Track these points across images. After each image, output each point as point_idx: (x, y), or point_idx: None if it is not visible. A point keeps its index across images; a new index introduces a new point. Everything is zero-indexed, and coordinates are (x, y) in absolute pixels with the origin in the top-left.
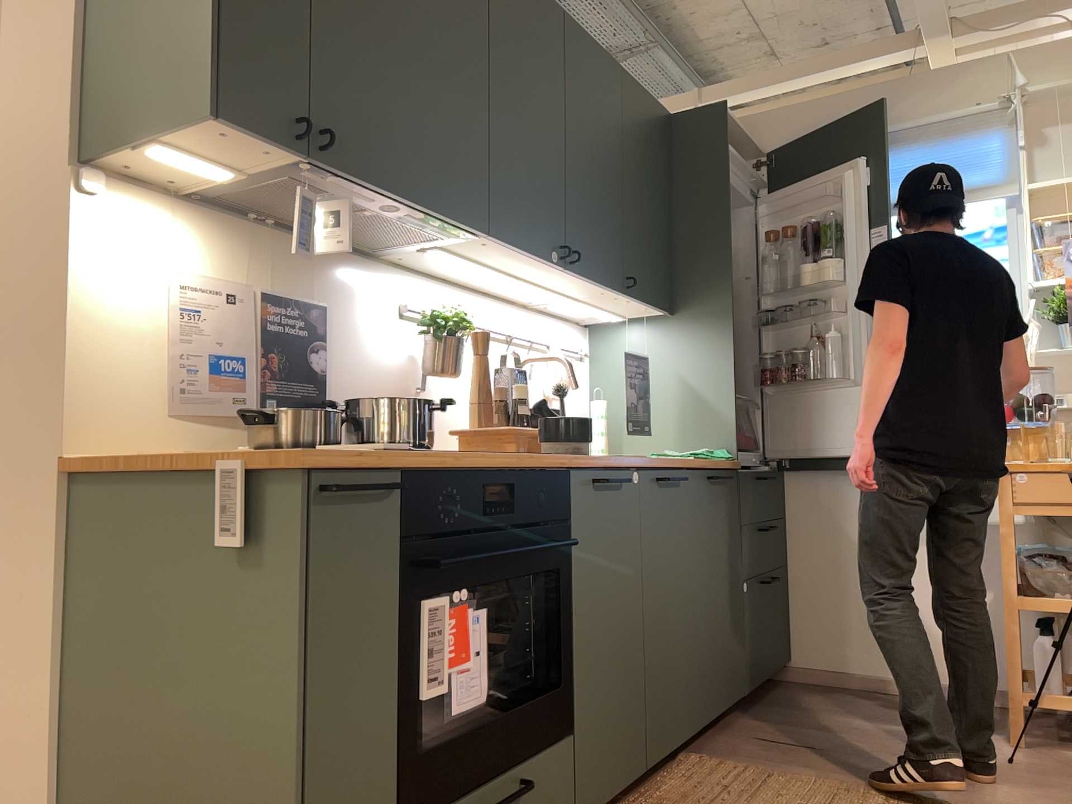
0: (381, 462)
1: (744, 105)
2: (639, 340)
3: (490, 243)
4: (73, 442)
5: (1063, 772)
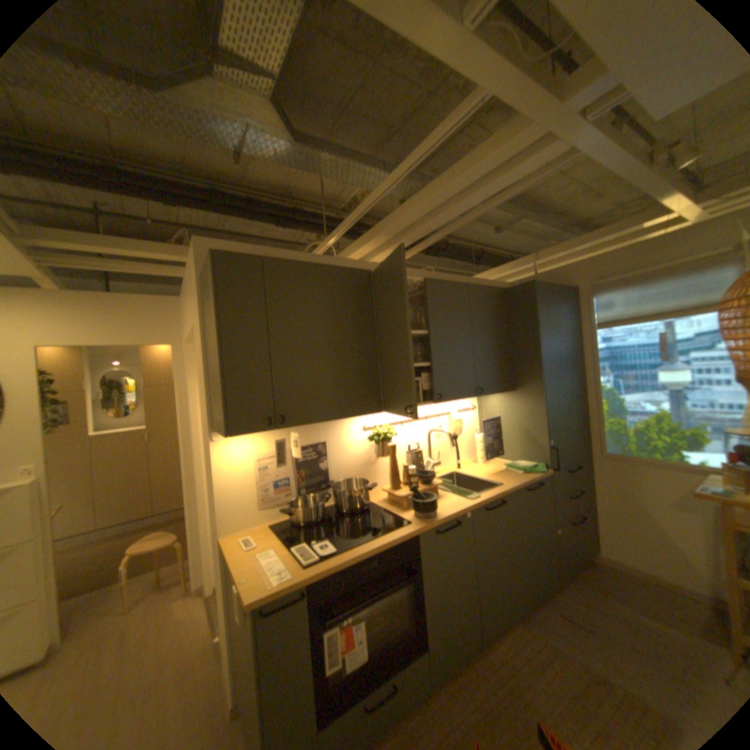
0: (292, 589)
1: (562, 256)
2: (498, 402)
3: (388, 410)
4: (220, 534)
5: None
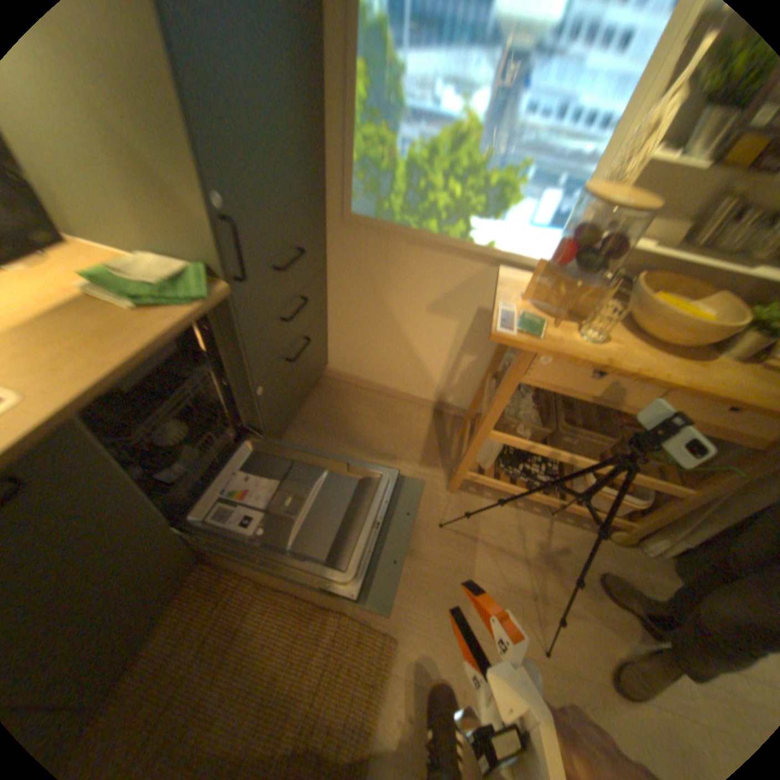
0: None
1: None
2: None
3: None
4: None
5: (470, 537)
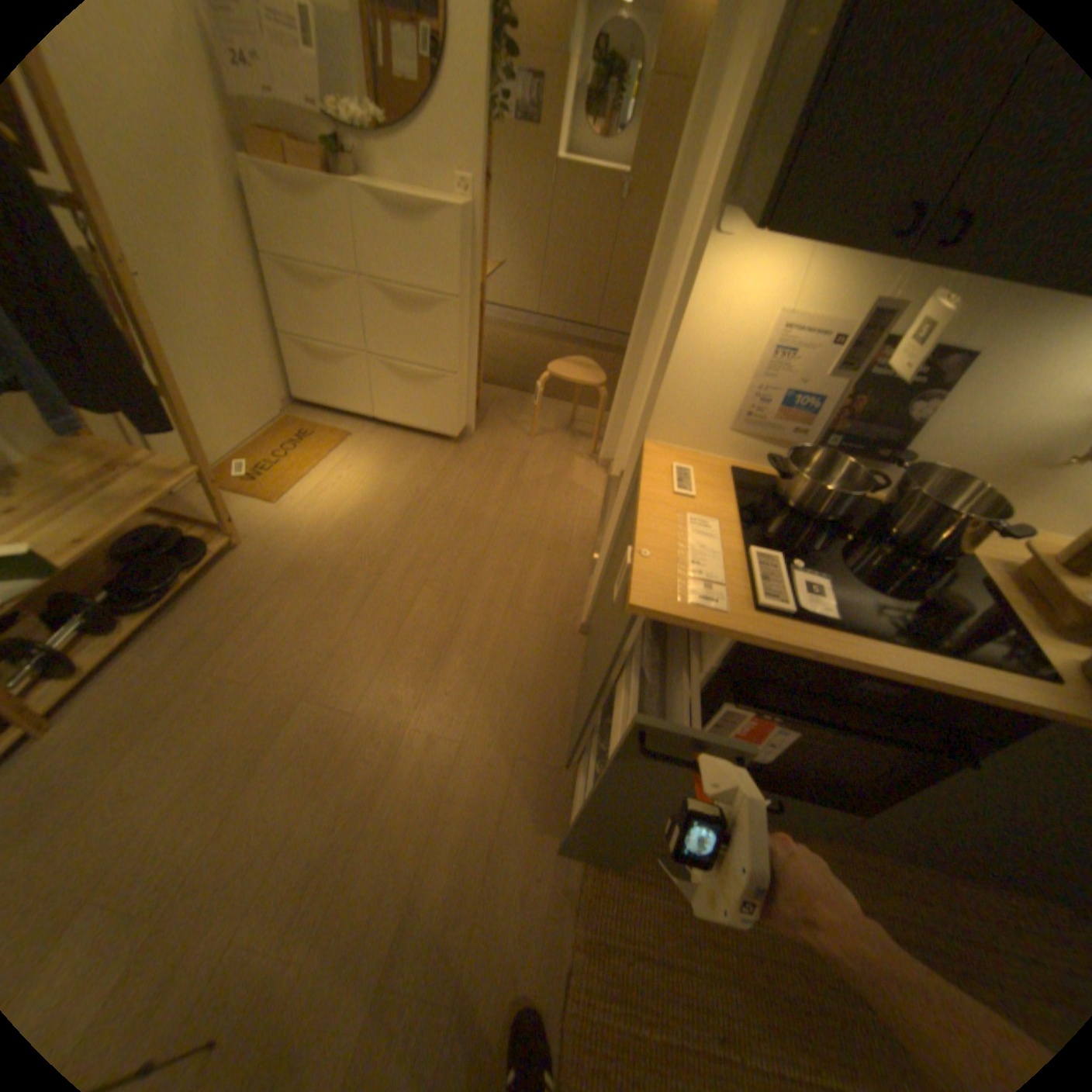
0: (718, 632)
1: None
2: None
3: None
4: (651, 432)
5: None
